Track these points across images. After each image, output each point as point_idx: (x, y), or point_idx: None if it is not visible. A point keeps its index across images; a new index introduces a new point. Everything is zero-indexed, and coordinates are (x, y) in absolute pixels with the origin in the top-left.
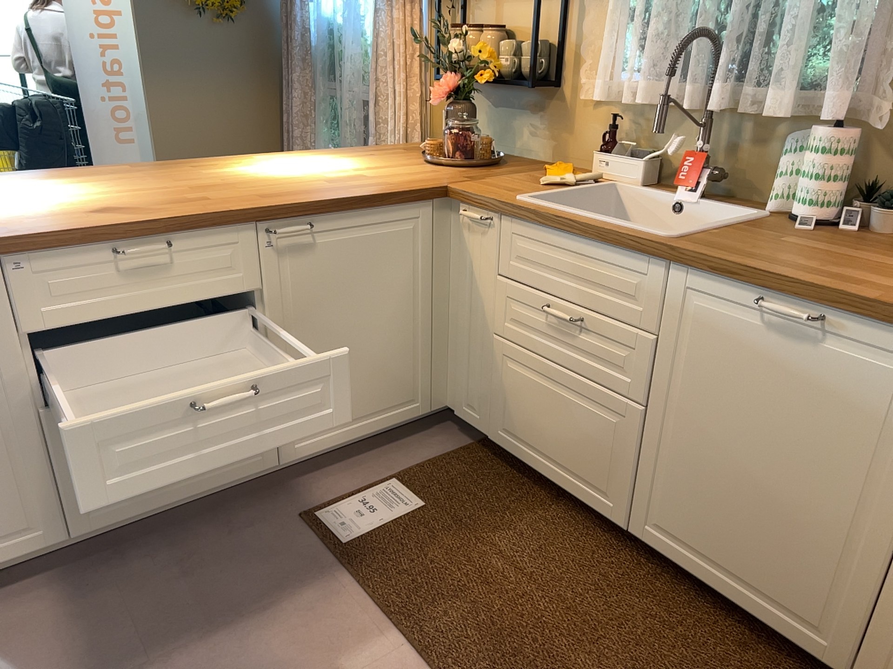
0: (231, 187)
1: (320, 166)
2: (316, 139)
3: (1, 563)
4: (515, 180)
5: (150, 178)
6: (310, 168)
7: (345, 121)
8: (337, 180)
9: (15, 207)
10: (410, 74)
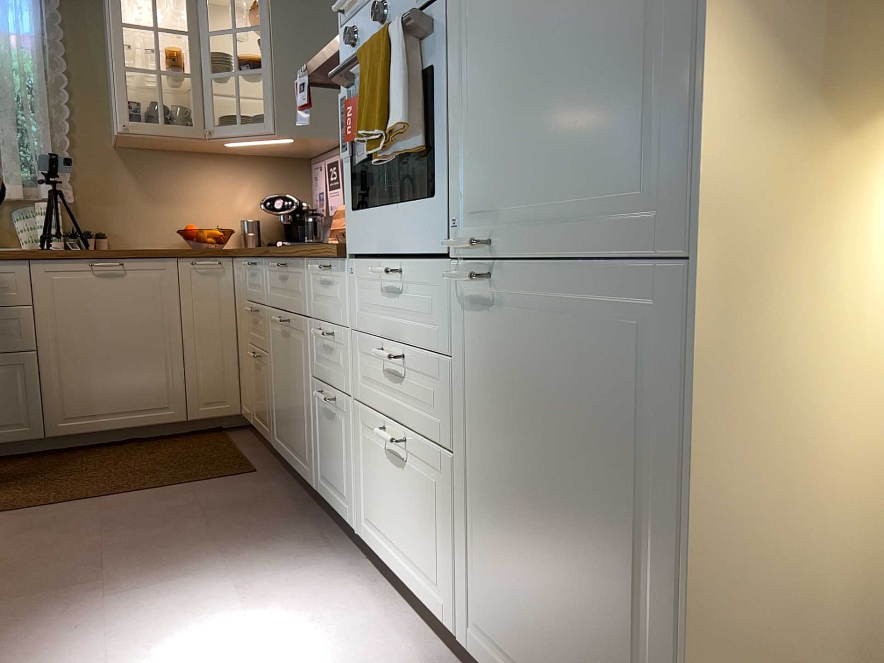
0: None
1: None
2: None
3: None
4: None
5: None
6: None
7: None
8: None
9: None
10: None
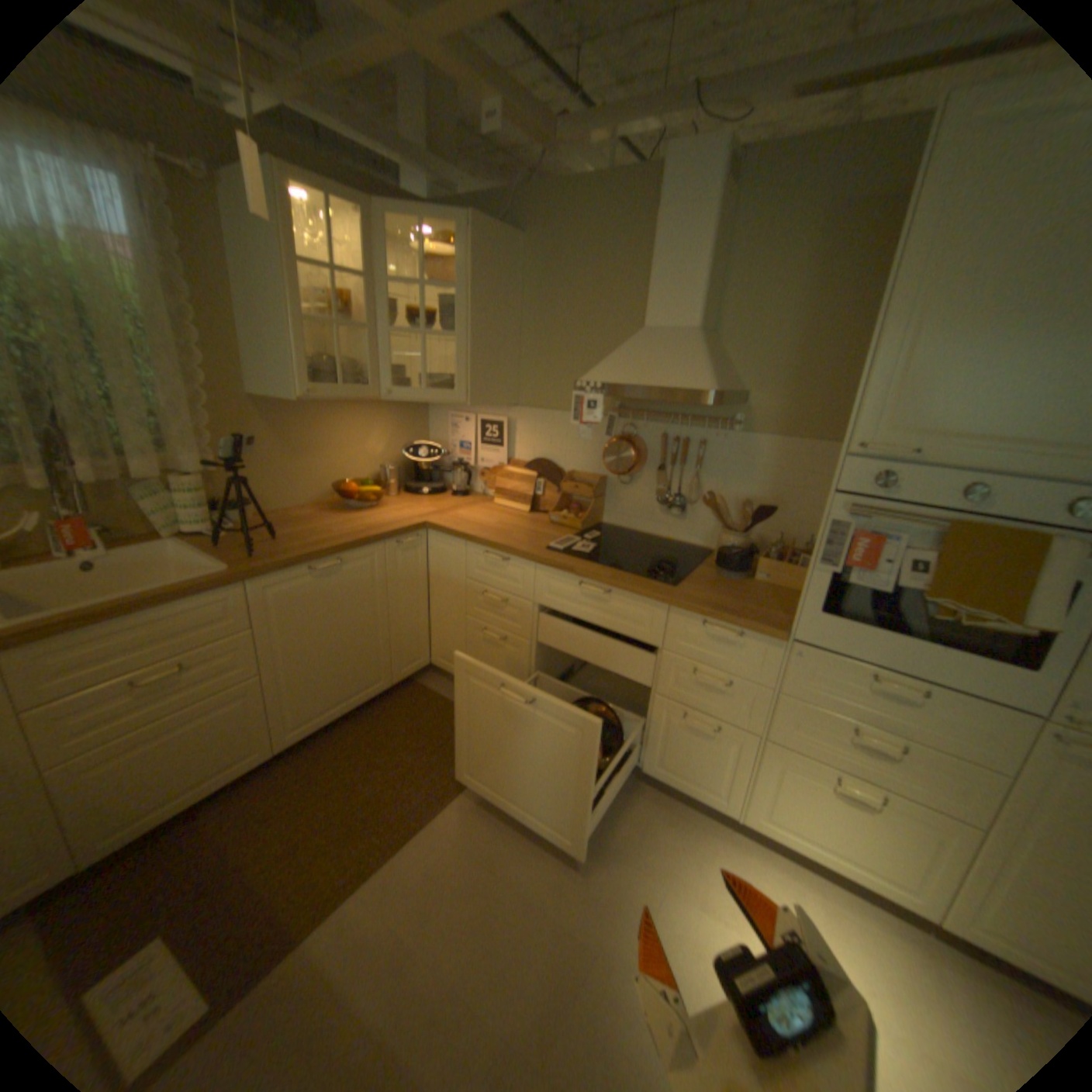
0: None
1: None
2: None
3: None
4: None
5: None
6: None
7: None
8: None
9: None
10: None
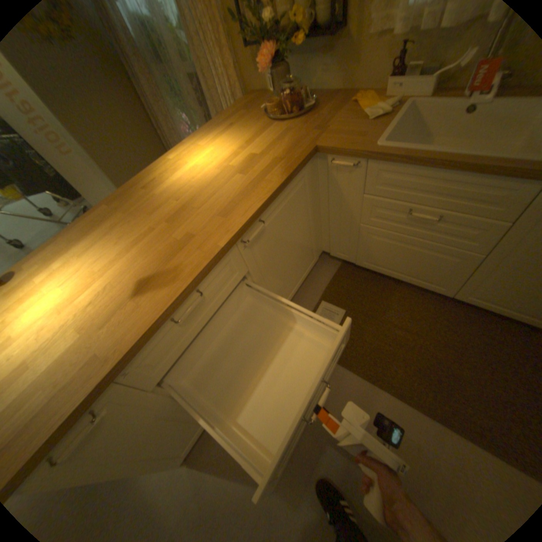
0: (188, 208)
1: (216, 153)
2: (167, 108)
3: (196, 440)
4: (348, 119)
5: (127, 217)
6: (212, 158)
7: (182, 93)
8: (245, 169)
9: (74, 308)
10: (220, 46)
